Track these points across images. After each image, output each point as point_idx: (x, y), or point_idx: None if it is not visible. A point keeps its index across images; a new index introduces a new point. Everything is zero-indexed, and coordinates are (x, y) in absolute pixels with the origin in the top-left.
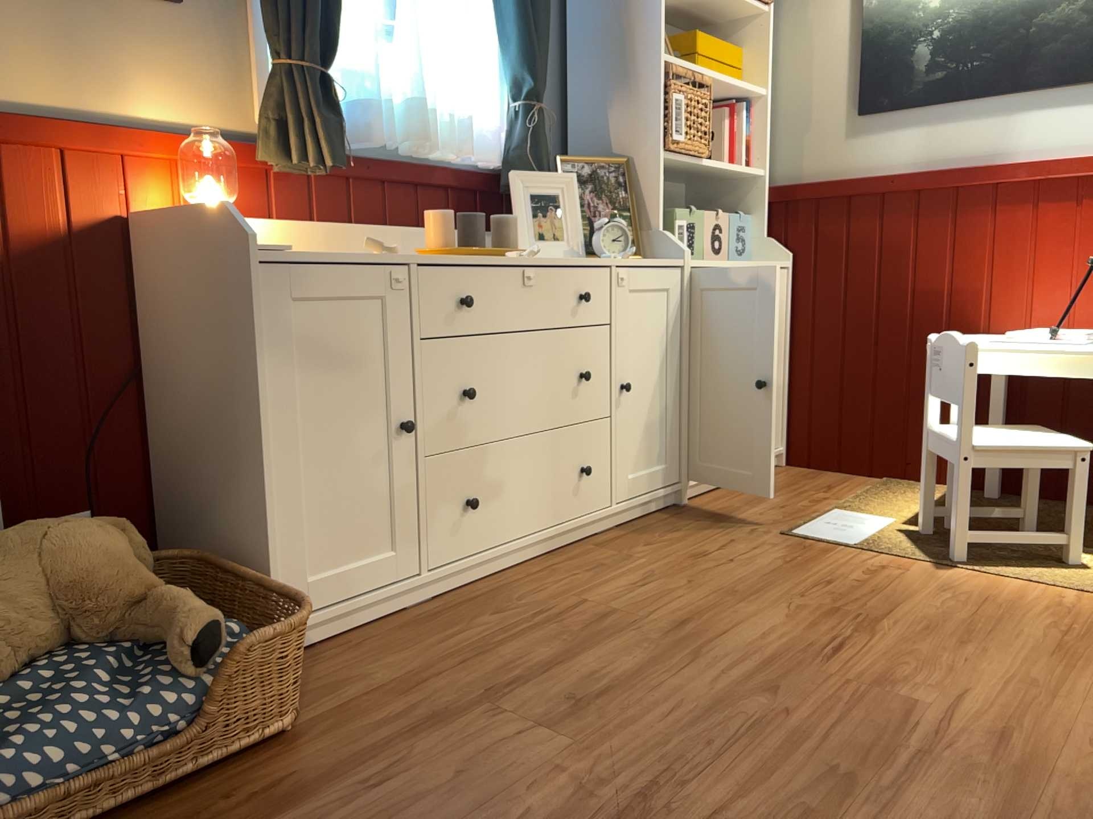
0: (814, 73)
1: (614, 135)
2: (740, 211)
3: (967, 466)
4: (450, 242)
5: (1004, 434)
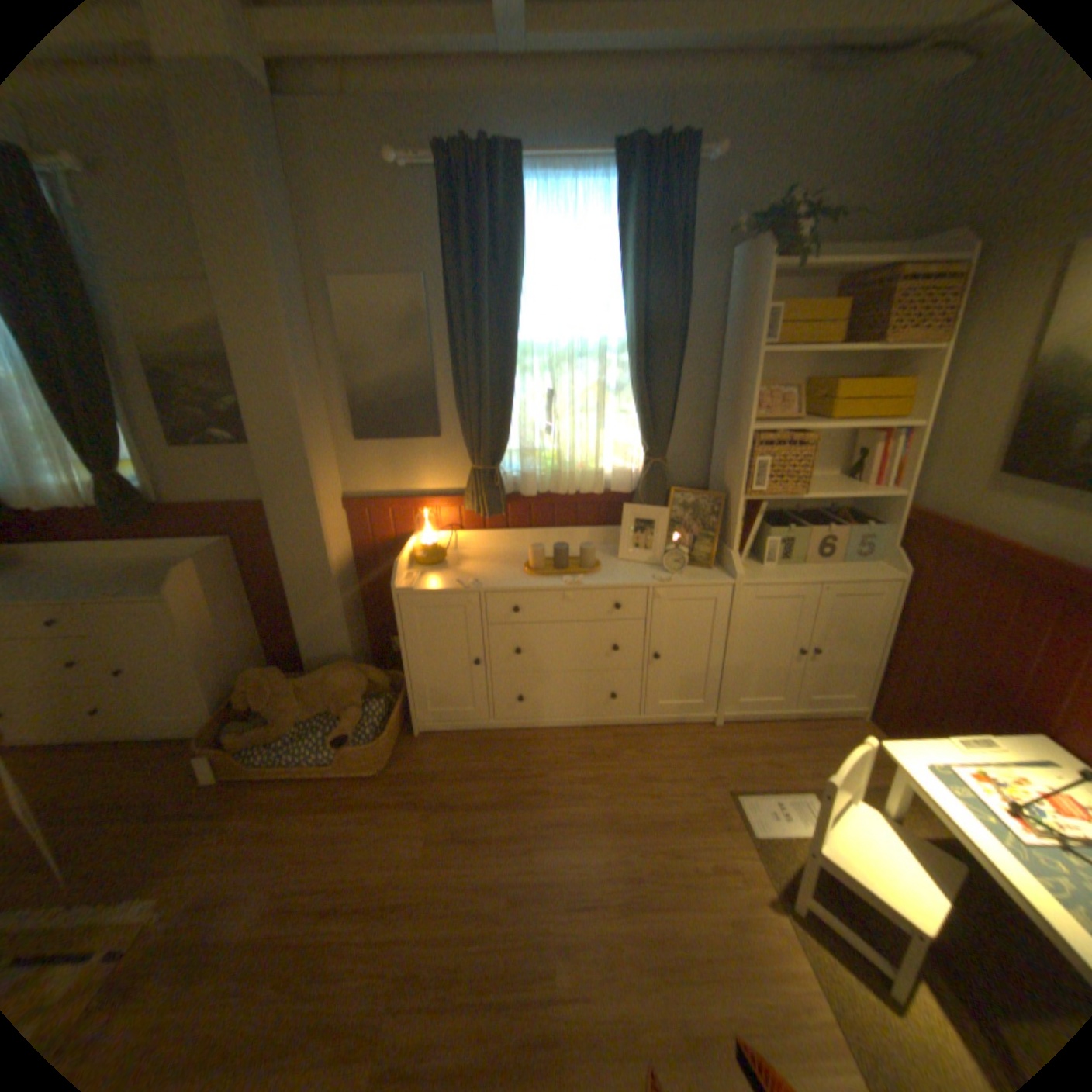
0: (978, 415)
1: (726, 472)
2: (884, 517)
3: (815, 864)
4: (539, 564)
5: (895, 860)
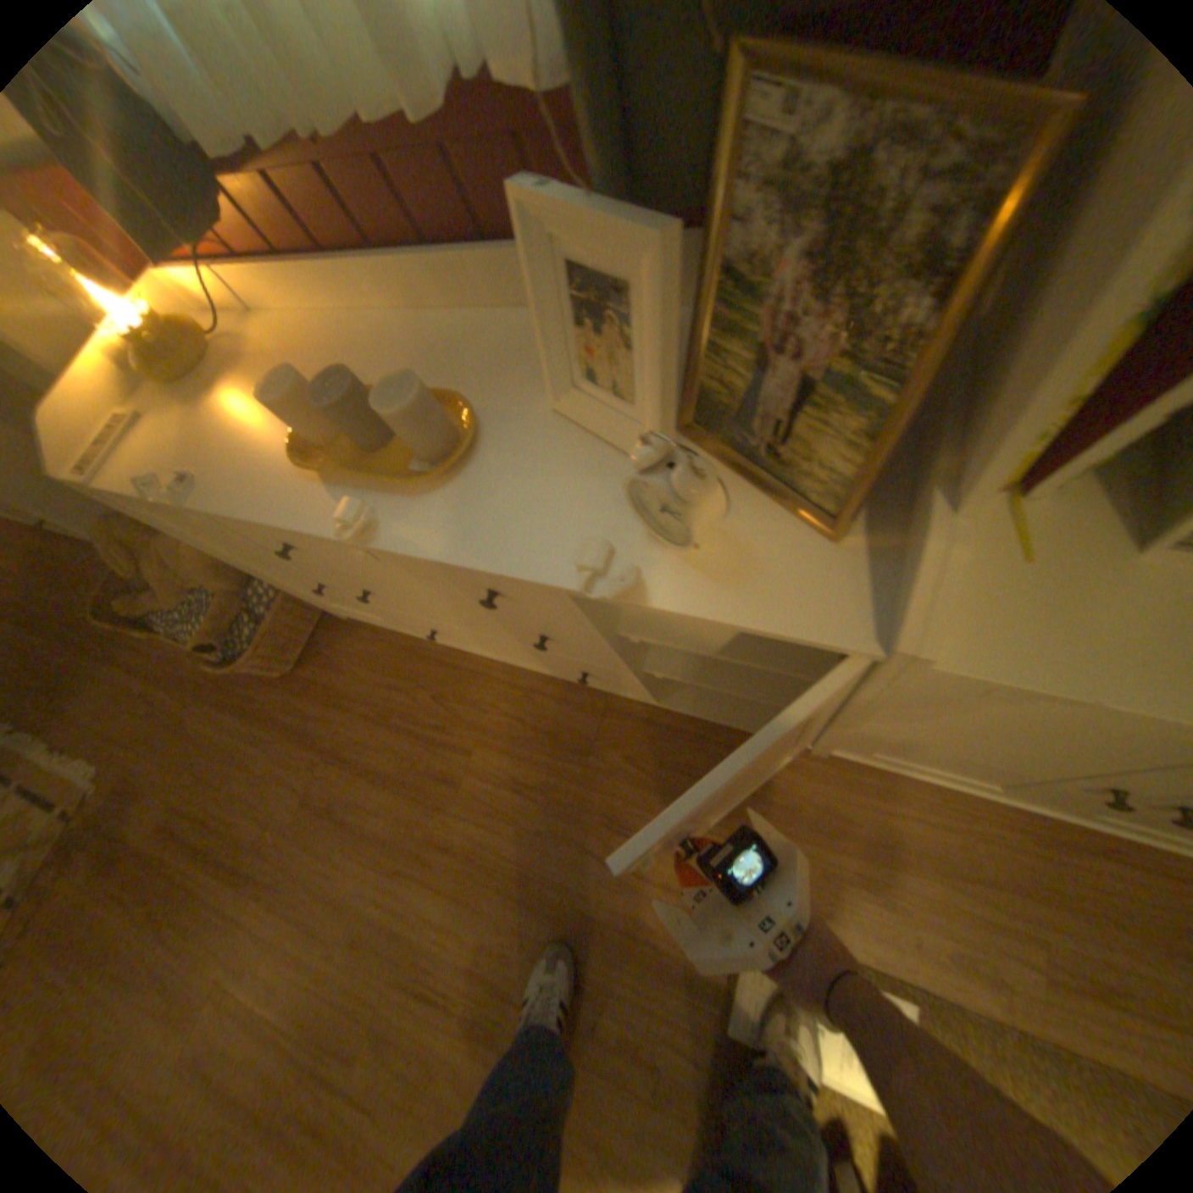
0: None
1: None
2: None
3: None
4: (307, 434)
5: None
